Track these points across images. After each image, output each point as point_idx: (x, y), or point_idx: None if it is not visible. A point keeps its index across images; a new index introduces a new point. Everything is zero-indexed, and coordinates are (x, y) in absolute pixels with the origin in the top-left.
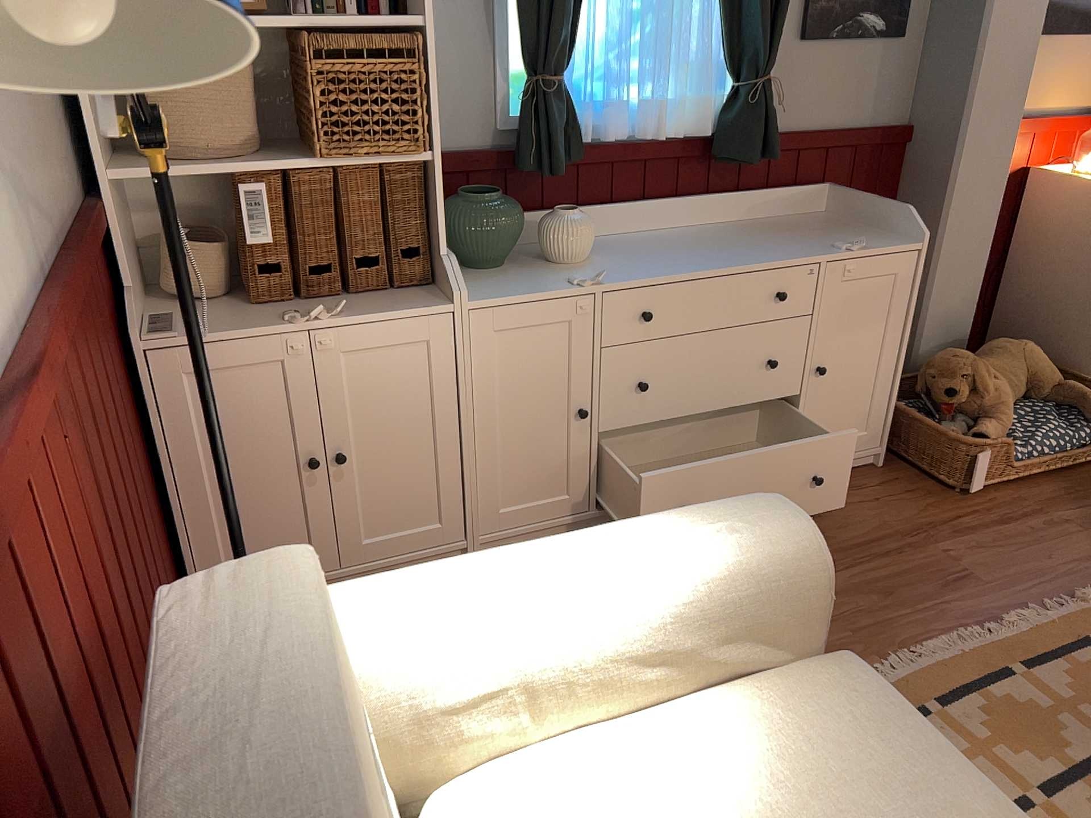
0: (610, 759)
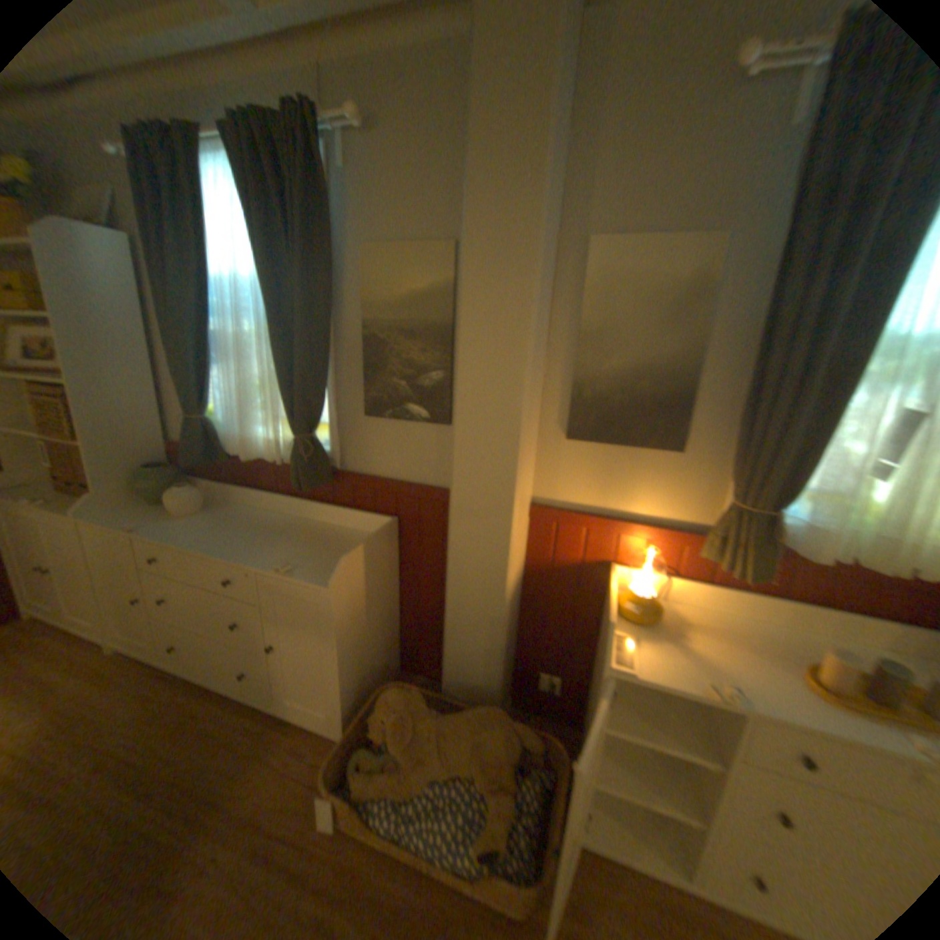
0: None
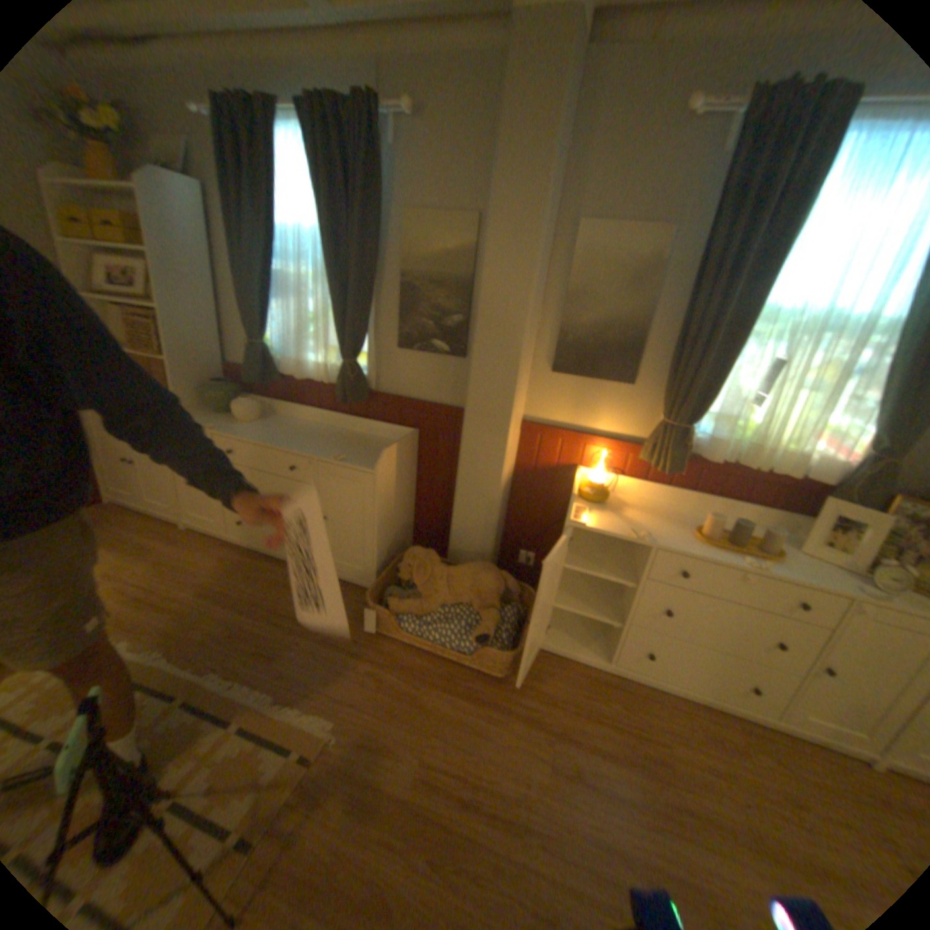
0: None
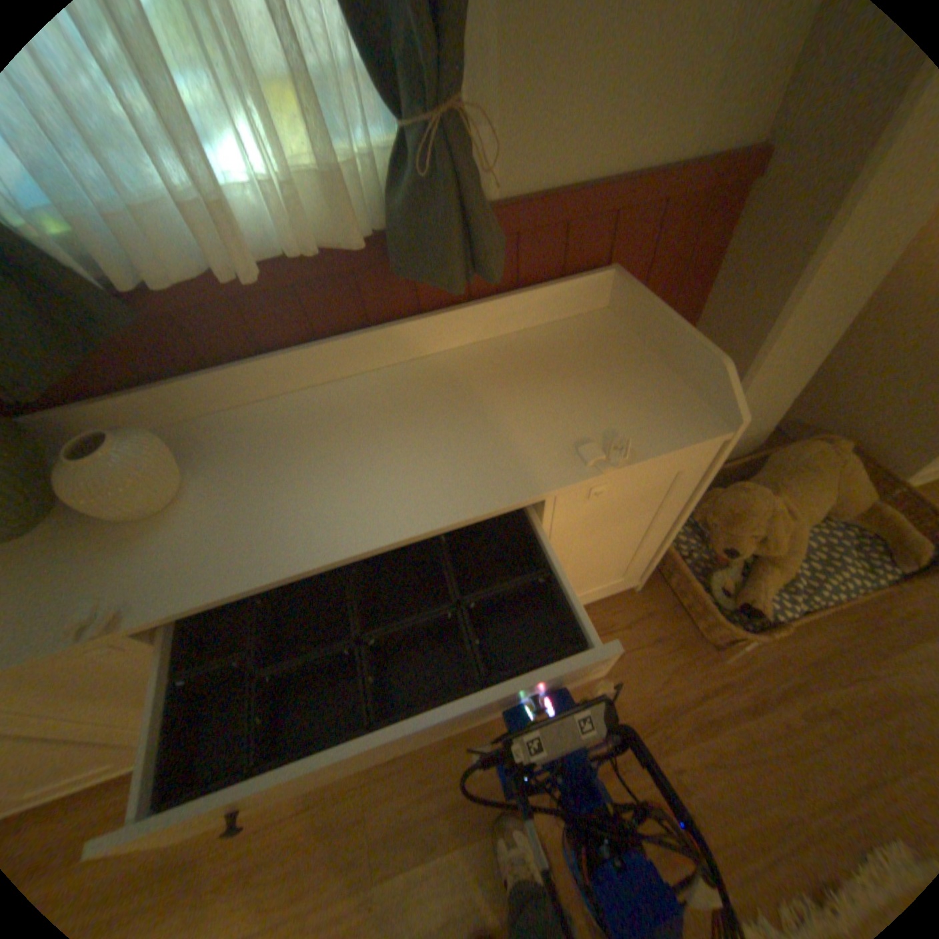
0: None
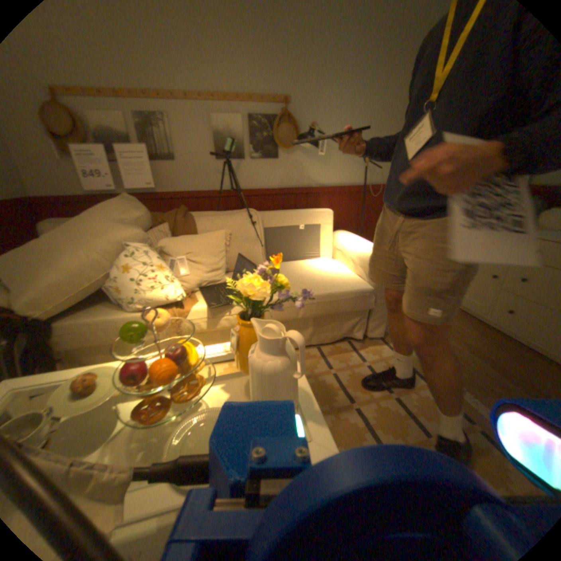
0: (338, 266)
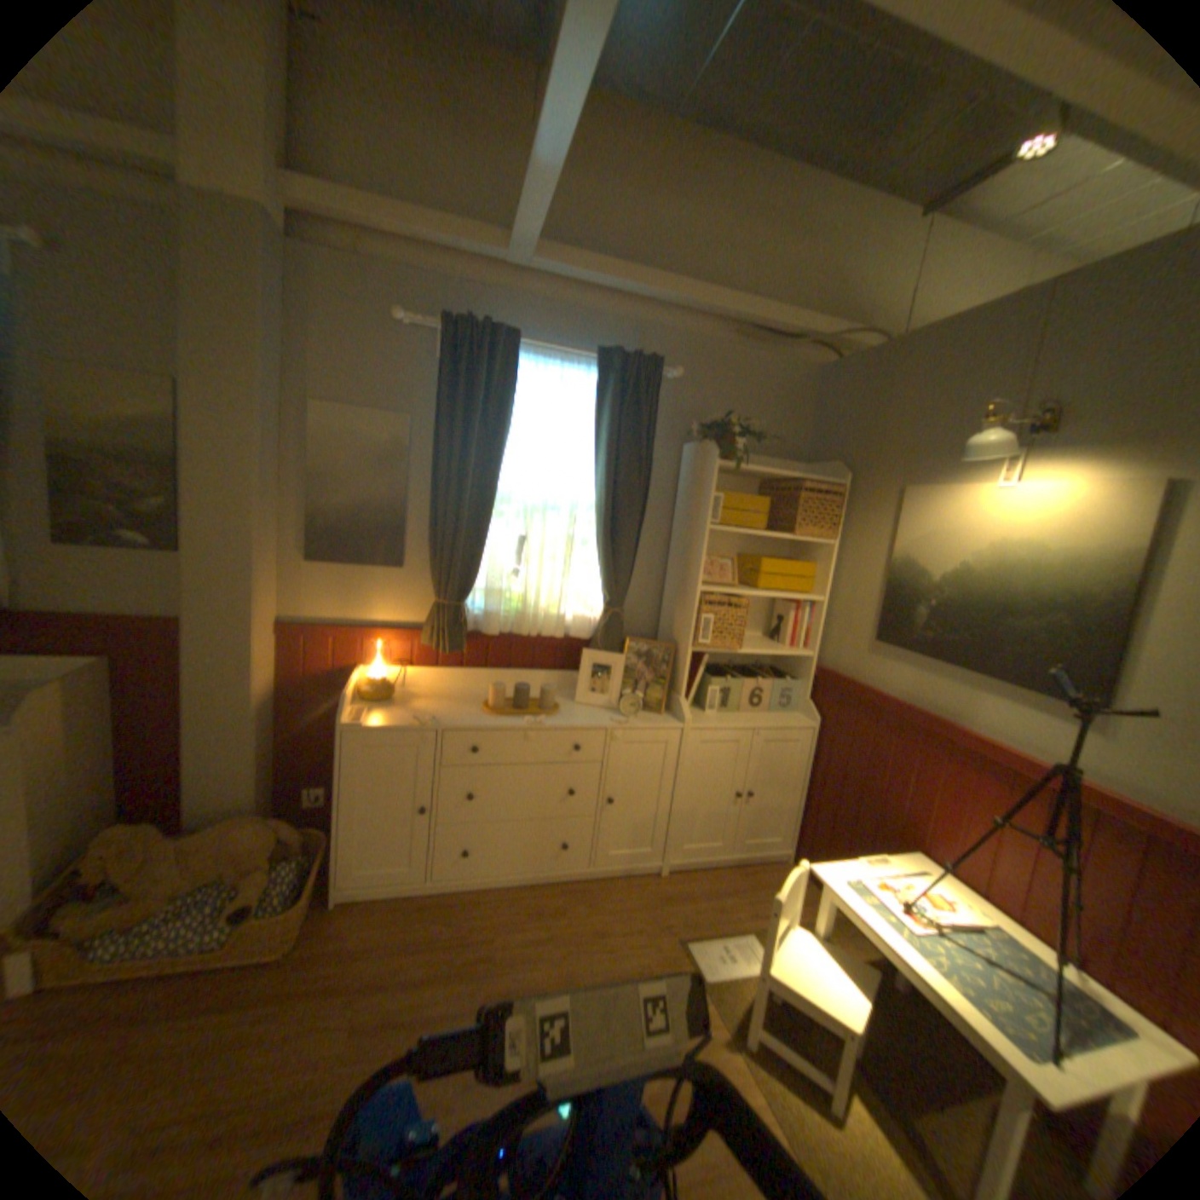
0: None
